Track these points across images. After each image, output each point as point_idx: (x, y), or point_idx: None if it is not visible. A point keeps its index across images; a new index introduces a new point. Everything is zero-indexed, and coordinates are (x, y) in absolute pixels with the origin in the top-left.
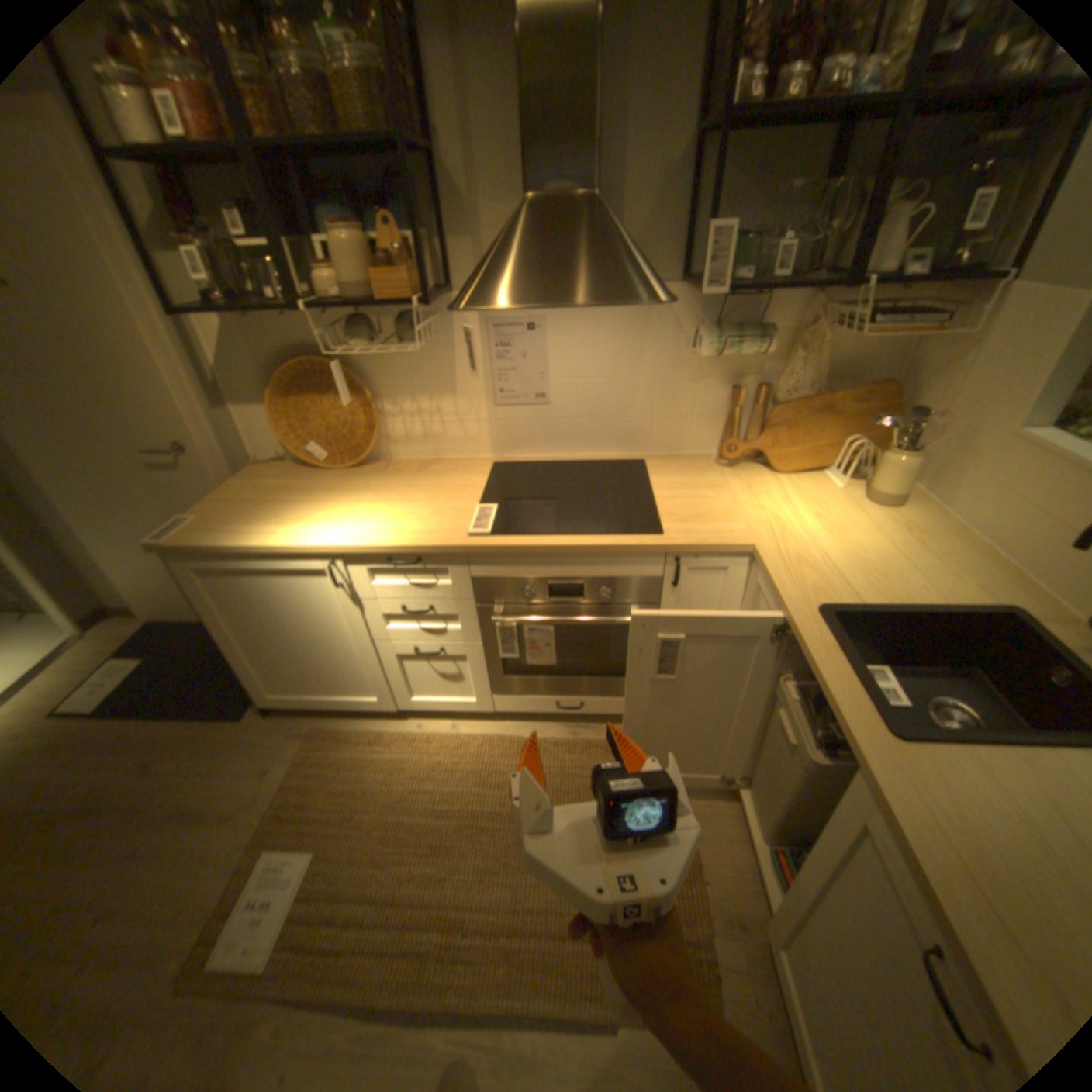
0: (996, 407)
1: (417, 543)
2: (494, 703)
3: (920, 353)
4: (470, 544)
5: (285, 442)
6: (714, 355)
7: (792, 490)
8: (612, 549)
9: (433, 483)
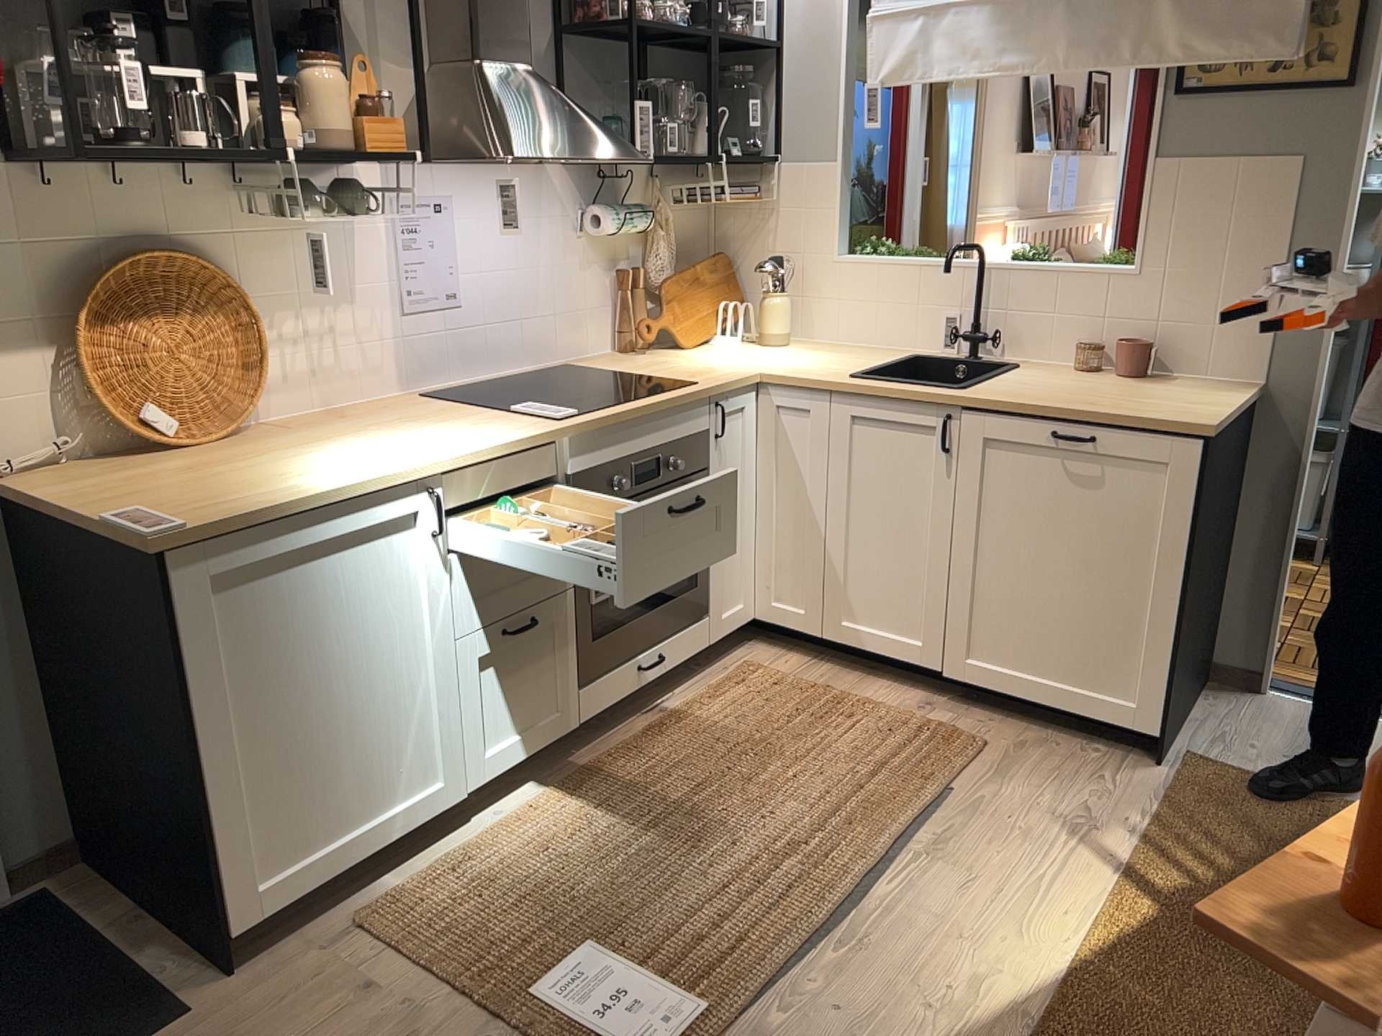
0: (813, 250)
1: (527, 436)
2: (581, 710)
3: (722, 232)
4: (576, 424)
5: (113, 411)
6: (611, 235)
7: (716, 353)
8: (681, 400)
9: (398, 419)
